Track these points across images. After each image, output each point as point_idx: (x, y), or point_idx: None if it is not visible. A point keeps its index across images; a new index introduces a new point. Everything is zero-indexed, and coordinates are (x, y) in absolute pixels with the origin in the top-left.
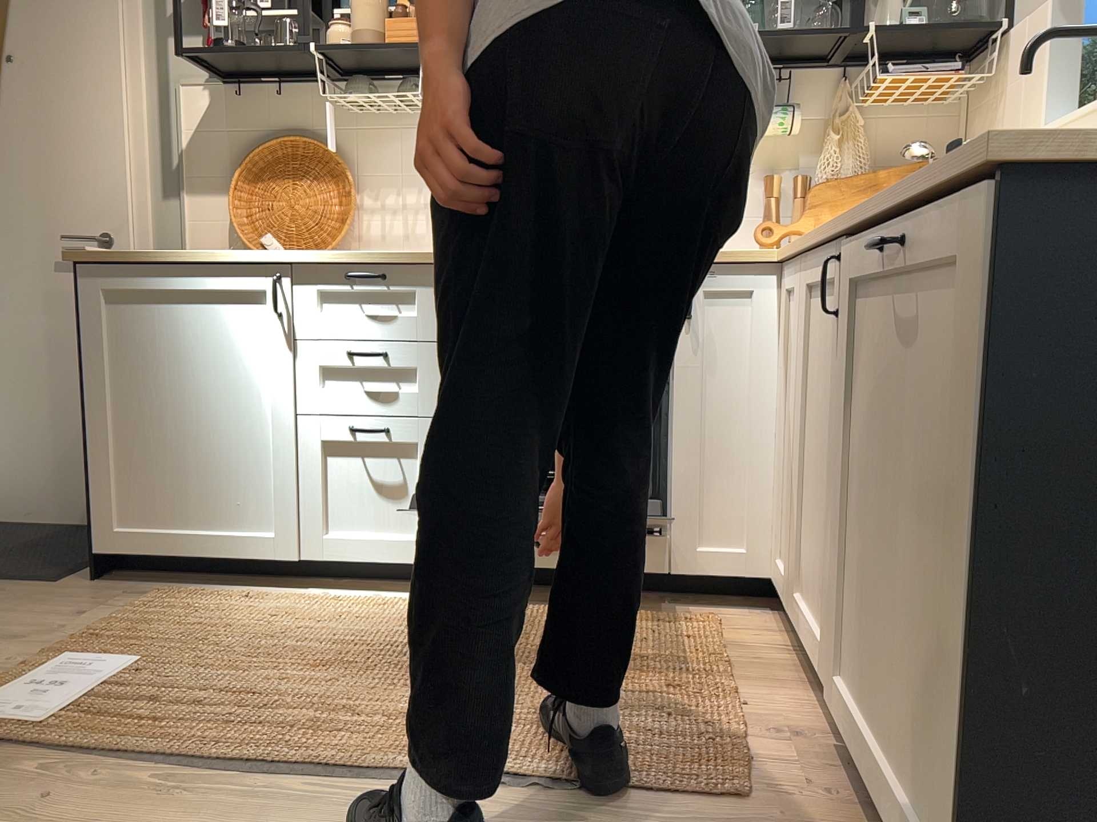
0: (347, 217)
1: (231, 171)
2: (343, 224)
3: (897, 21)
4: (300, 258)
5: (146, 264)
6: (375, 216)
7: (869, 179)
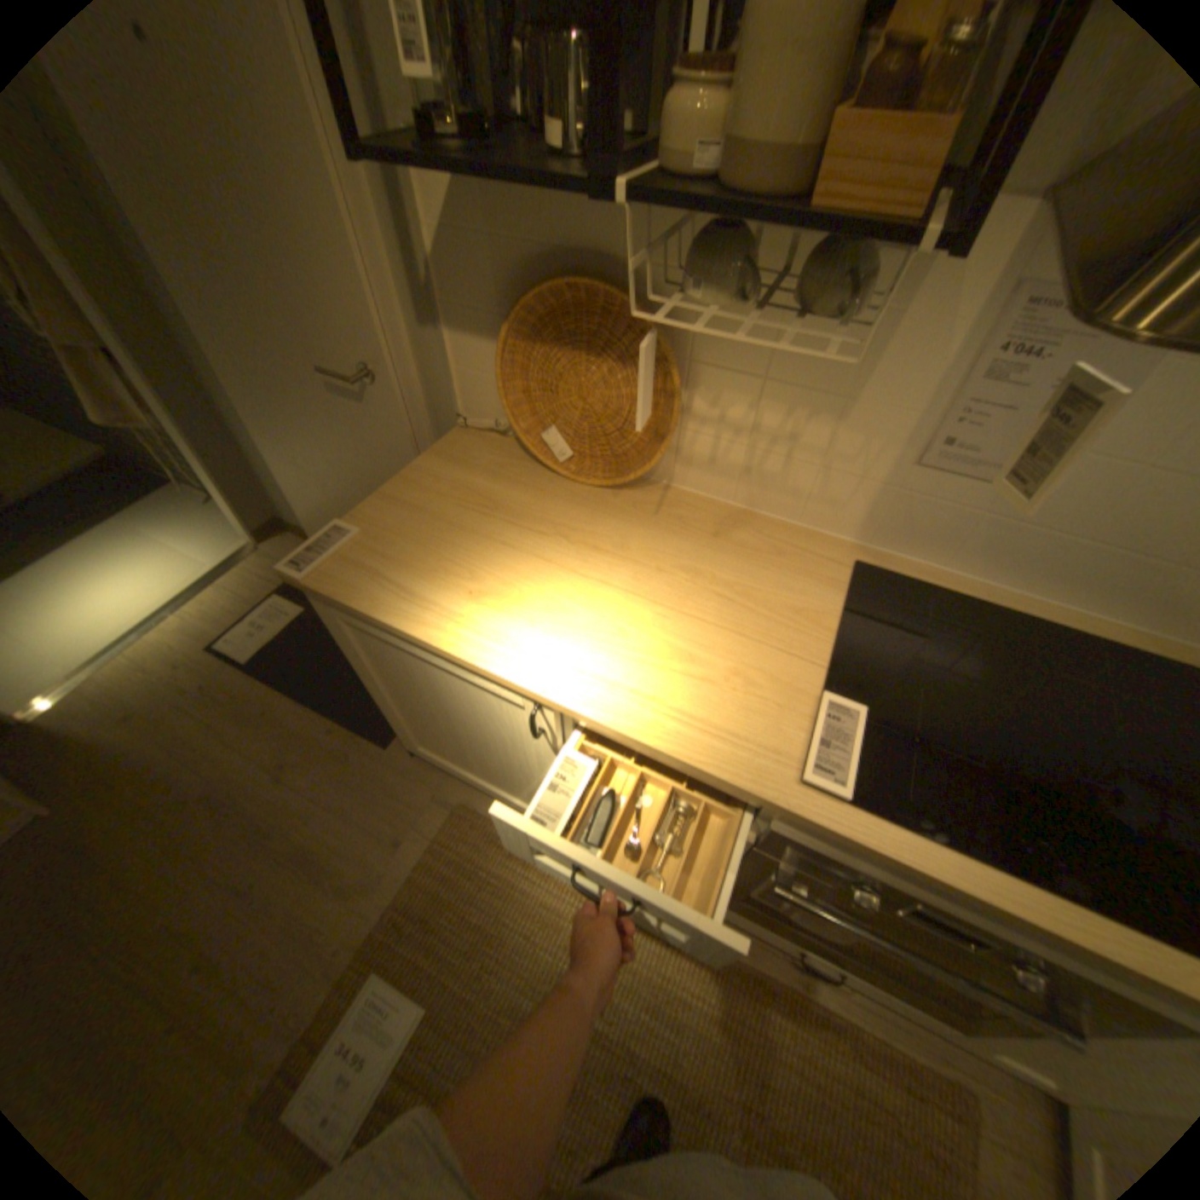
0: (667, 436)
1: (500, 303)
2: (659, 438)
3: None
4: (569, 711)
5: (375, 621)
6: (710, 427)
7: None
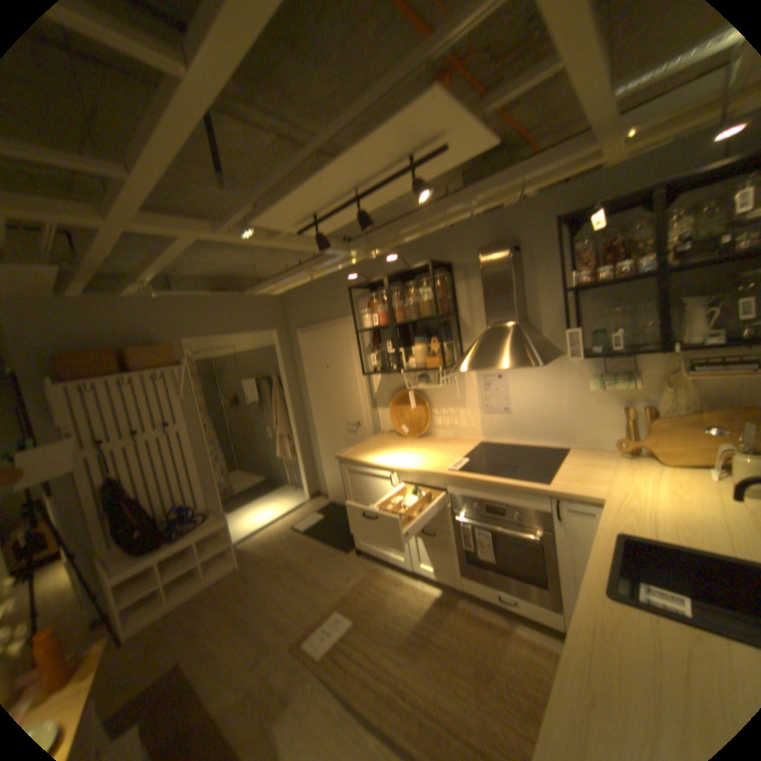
0: (428, 419)
1: (390, 398)
2: (427, 420)
3: (704, 337)
4: (397, 467)
5: (355, 461)
6: (439, 416)
7: (698, 416)
